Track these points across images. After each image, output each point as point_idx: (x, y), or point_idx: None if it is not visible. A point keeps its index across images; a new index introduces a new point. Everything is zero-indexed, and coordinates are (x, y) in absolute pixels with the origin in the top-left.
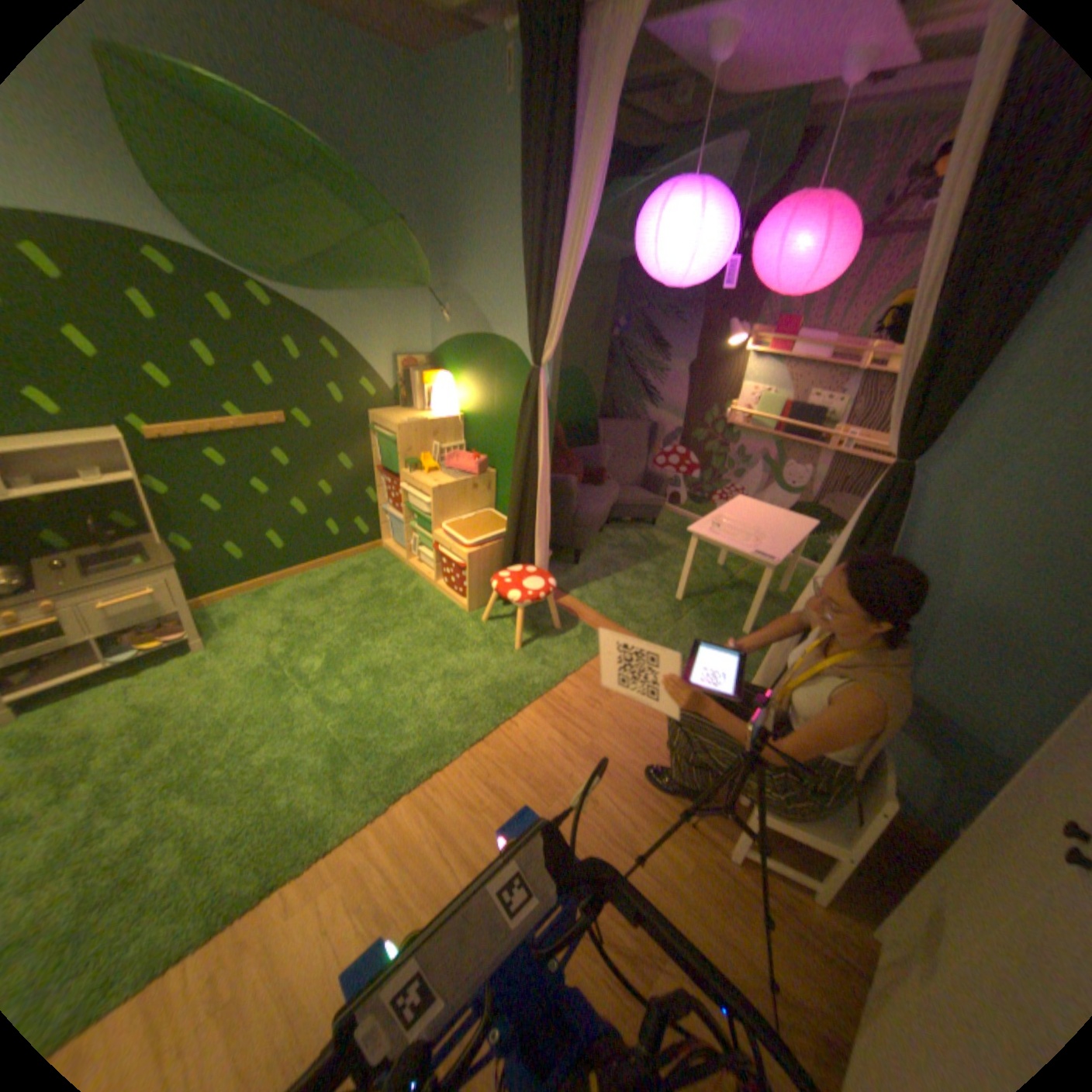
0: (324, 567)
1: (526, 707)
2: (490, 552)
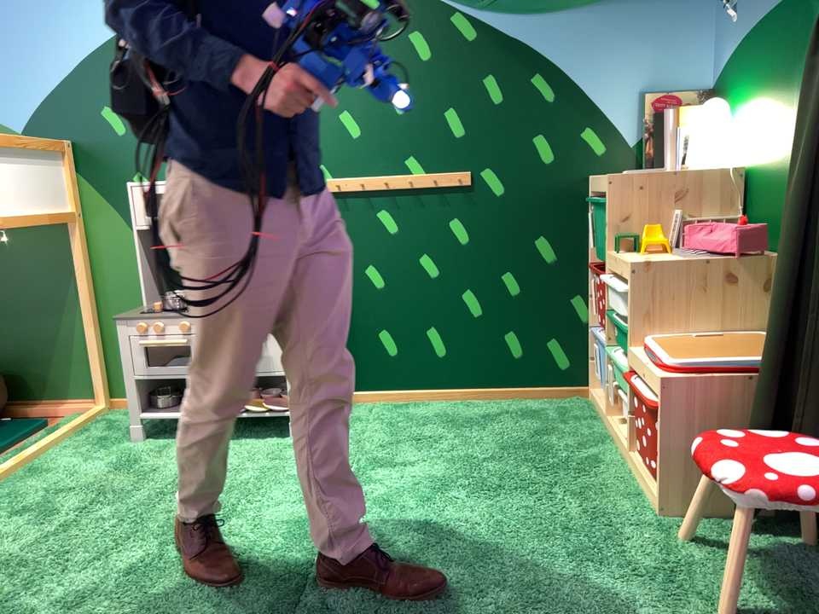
0: (488, 399)
1: None
2: (718, 390)
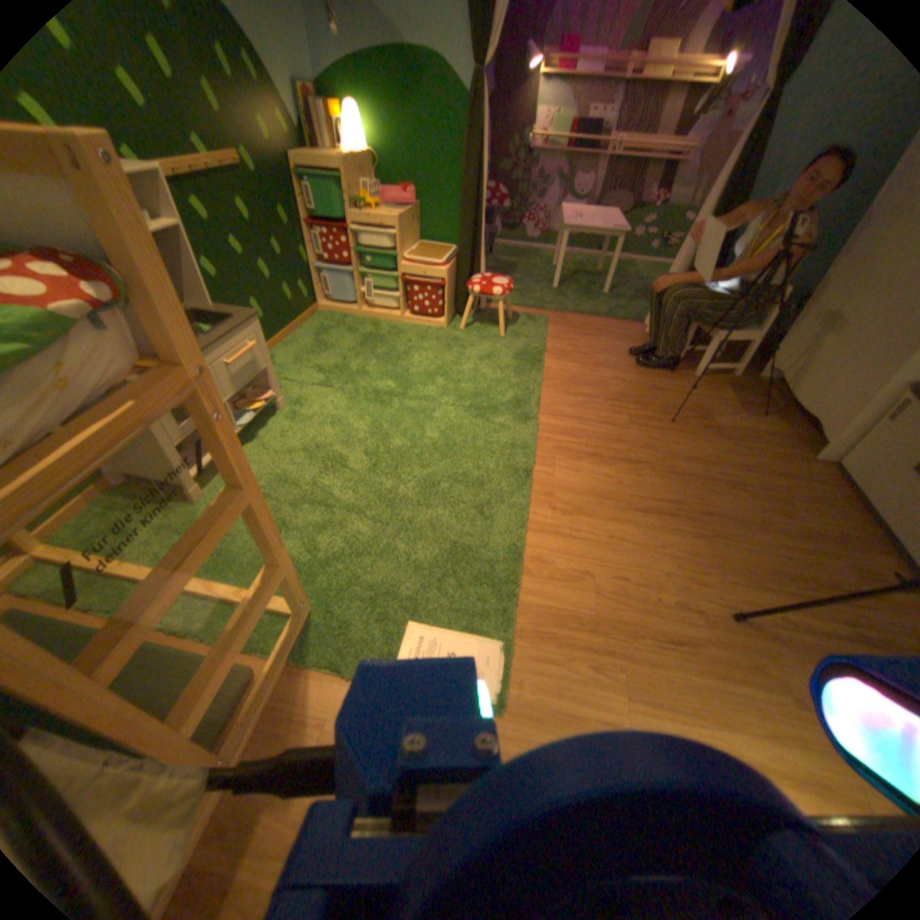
0: (287, 332)
1: (539, 358)
2: (449, 267)
